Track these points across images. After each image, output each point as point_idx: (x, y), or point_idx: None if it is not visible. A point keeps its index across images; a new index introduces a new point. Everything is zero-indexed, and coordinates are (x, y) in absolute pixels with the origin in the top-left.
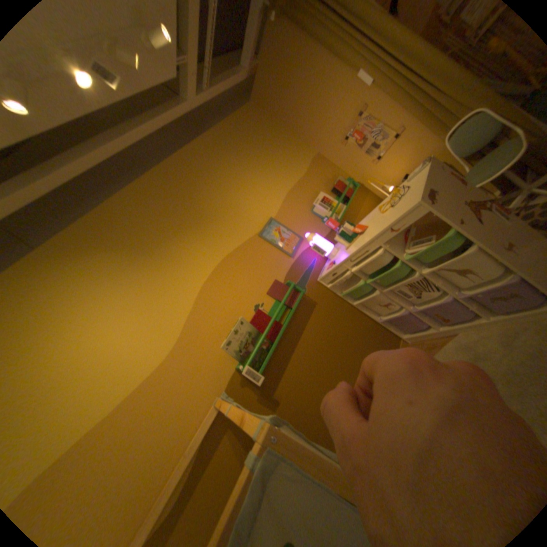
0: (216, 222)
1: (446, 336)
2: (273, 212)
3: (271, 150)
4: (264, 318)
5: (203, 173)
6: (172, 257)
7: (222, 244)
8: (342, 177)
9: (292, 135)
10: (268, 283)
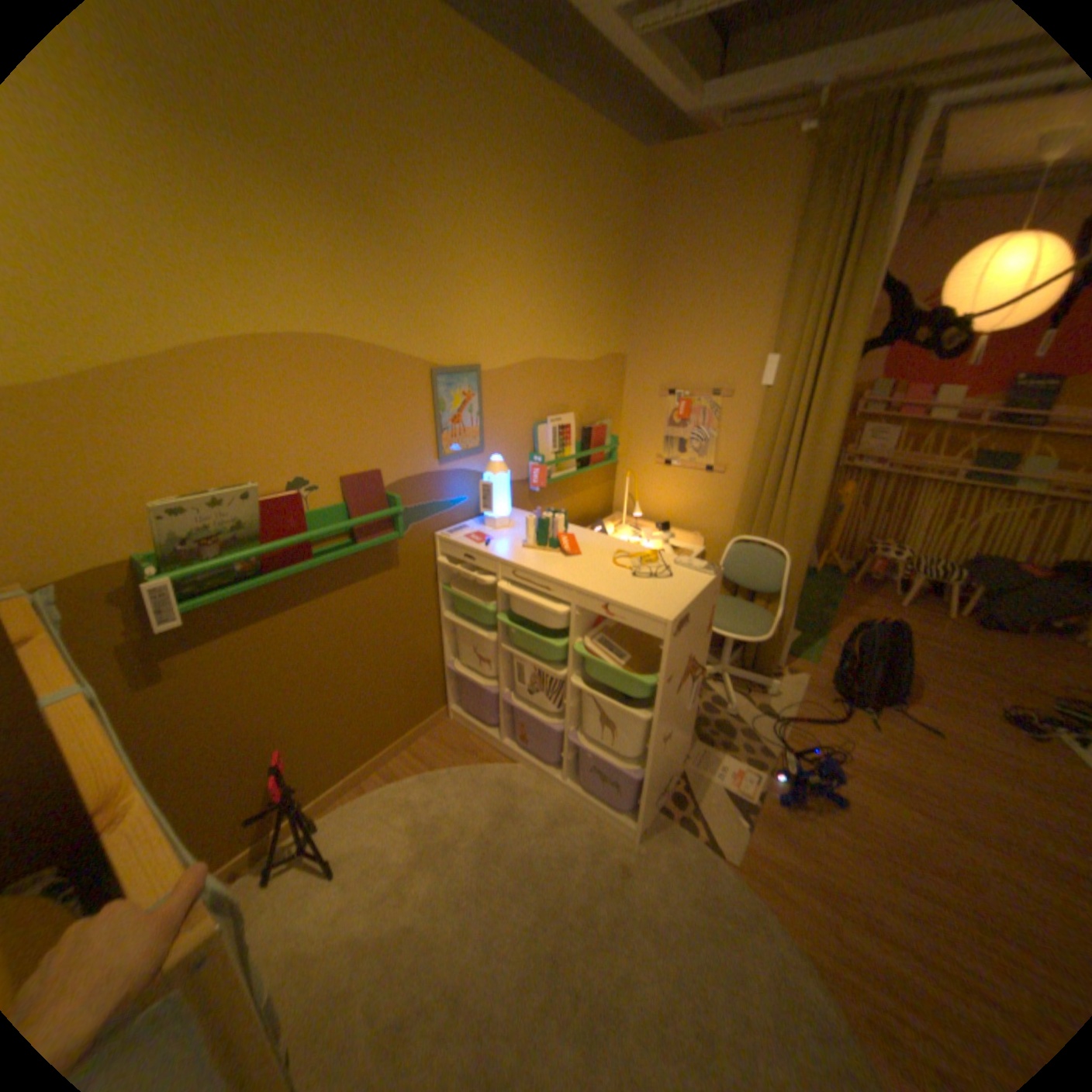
0: (390, 259)
1: (500, 751)
2: (489, 363)
3: (587, 268)
4: (292, 520)
5: (464, 147)
6: (225, 206)
7: (356, 312)
8: (610, 427)
9: (628, 289)
10: (360, 466)
